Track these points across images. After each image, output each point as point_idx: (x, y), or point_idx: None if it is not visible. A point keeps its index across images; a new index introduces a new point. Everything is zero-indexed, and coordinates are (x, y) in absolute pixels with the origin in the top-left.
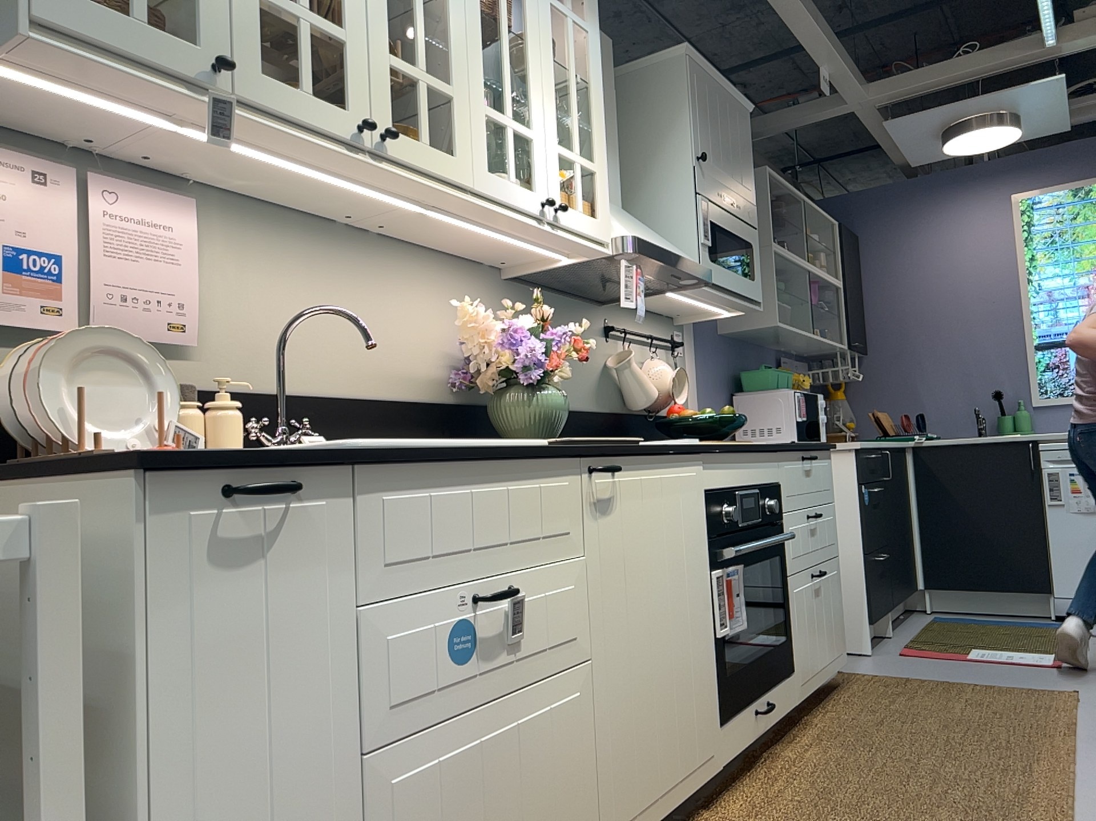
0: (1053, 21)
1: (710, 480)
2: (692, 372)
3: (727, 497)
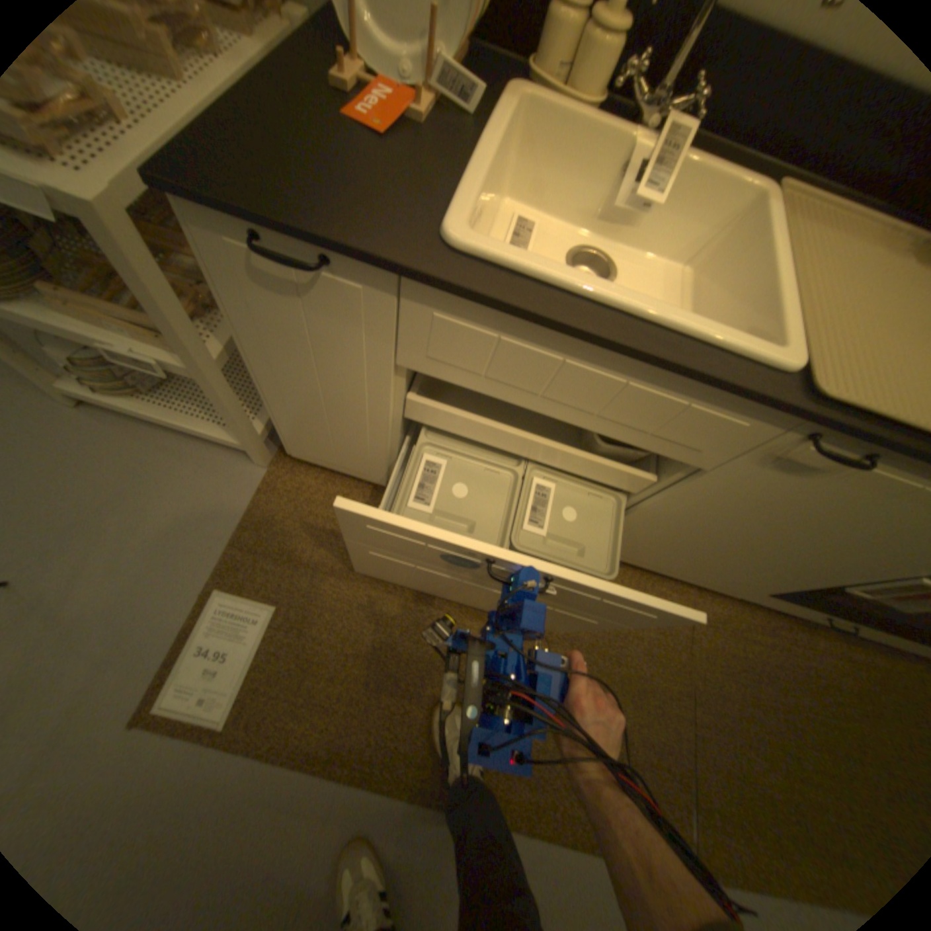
0: None
1: None
2: None
3: None
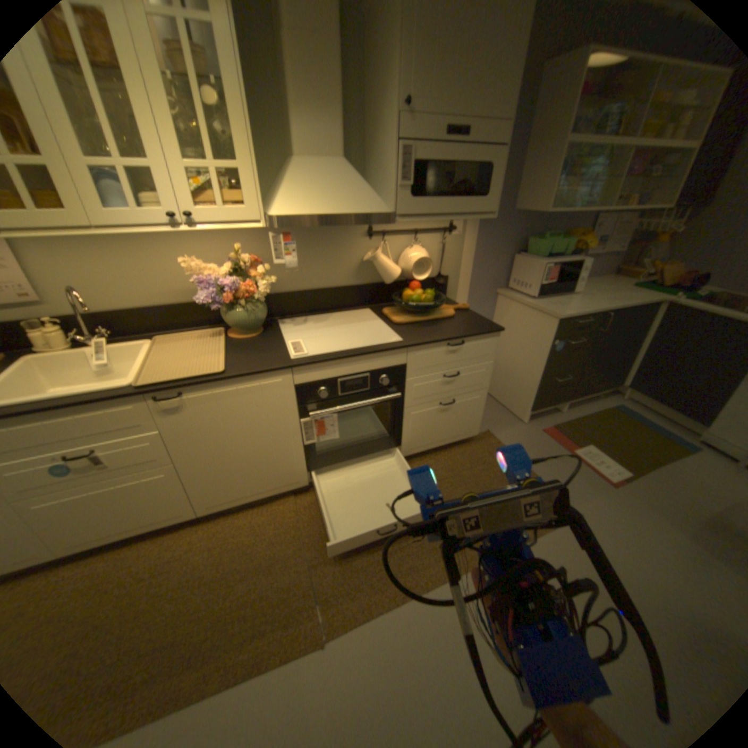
0: None
1: (301, 380)
2: (468, 244)
3: (324, 384)
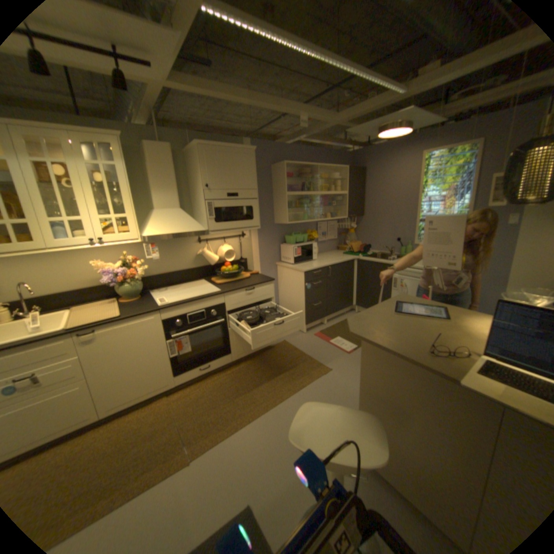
0: (394, 85)
1: (165, 317)
2: (254, 242)
3: (179, 319)
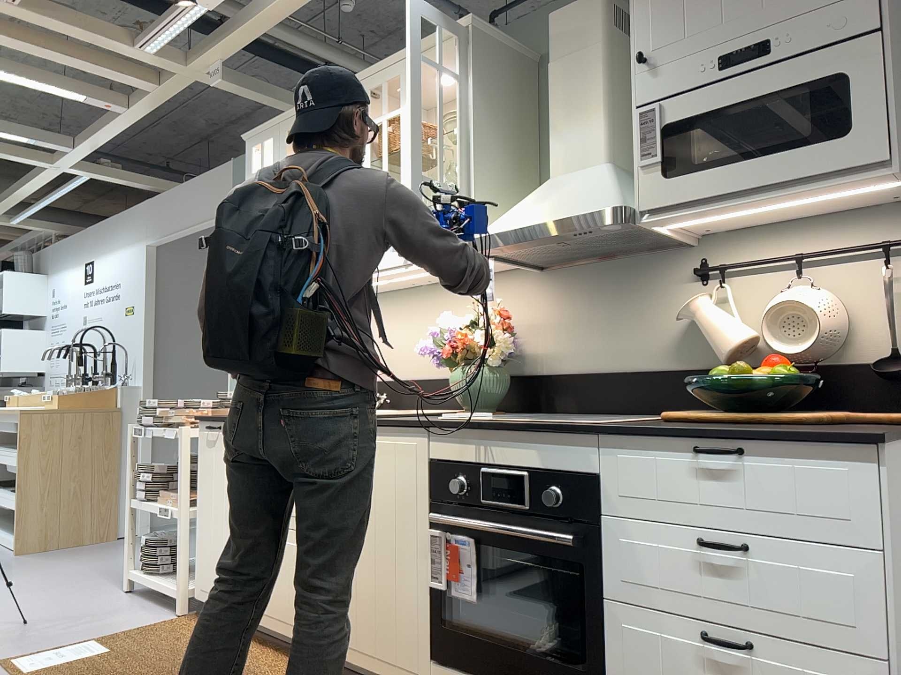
0: None
1: (436, 451)
2: None
3: (463, 470)
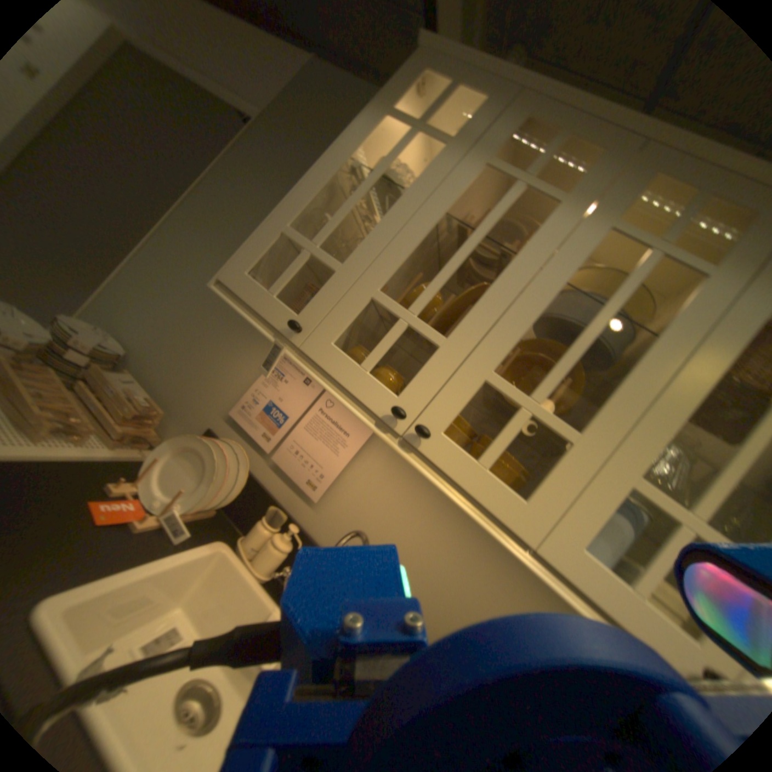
0: None
1: None
2: None
3: None
